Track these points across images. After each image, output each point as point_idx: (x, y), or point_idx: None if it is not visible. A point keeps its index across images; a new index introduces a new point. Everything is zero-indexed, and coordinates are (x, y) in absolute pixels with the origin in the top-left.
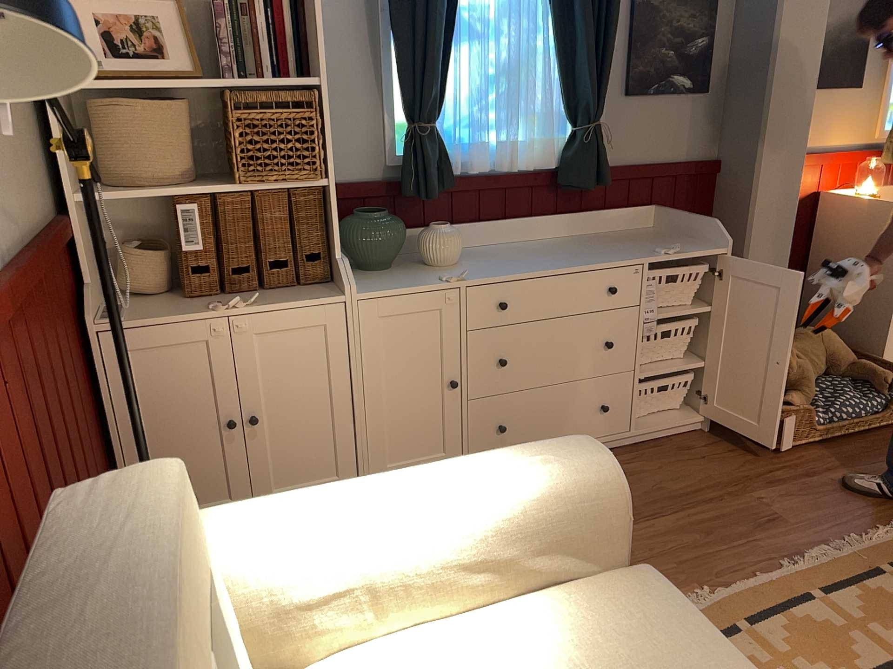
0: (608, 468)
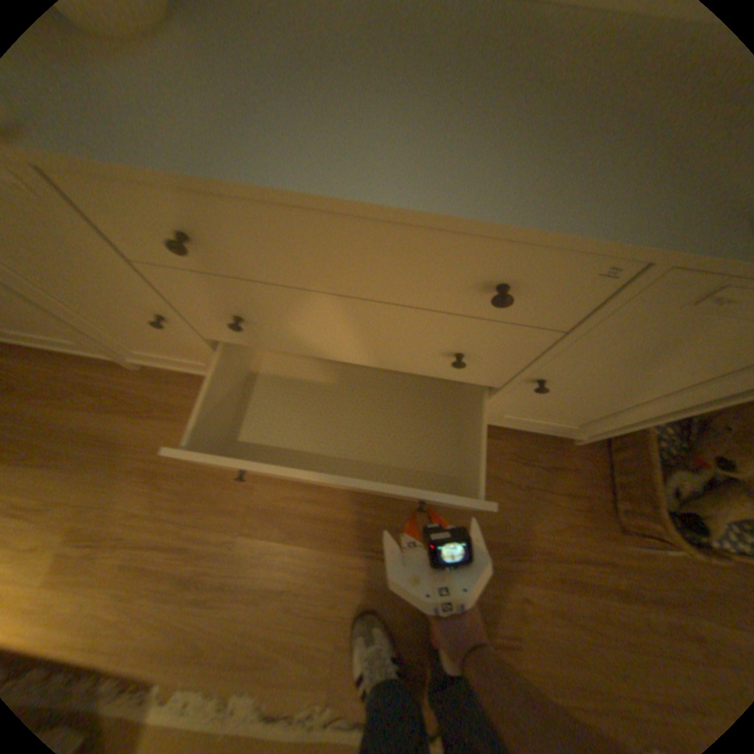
0: None
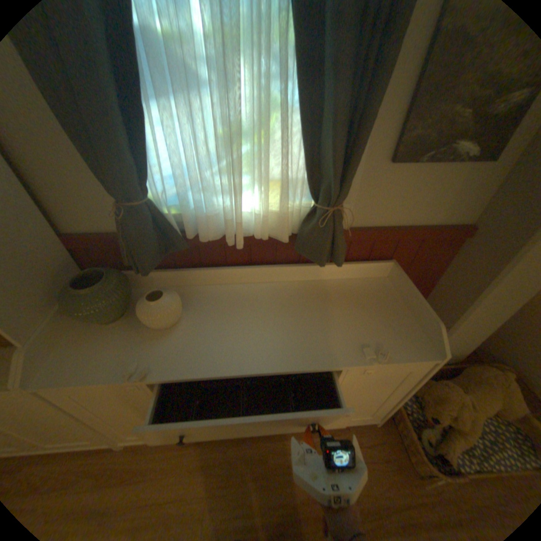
0: None
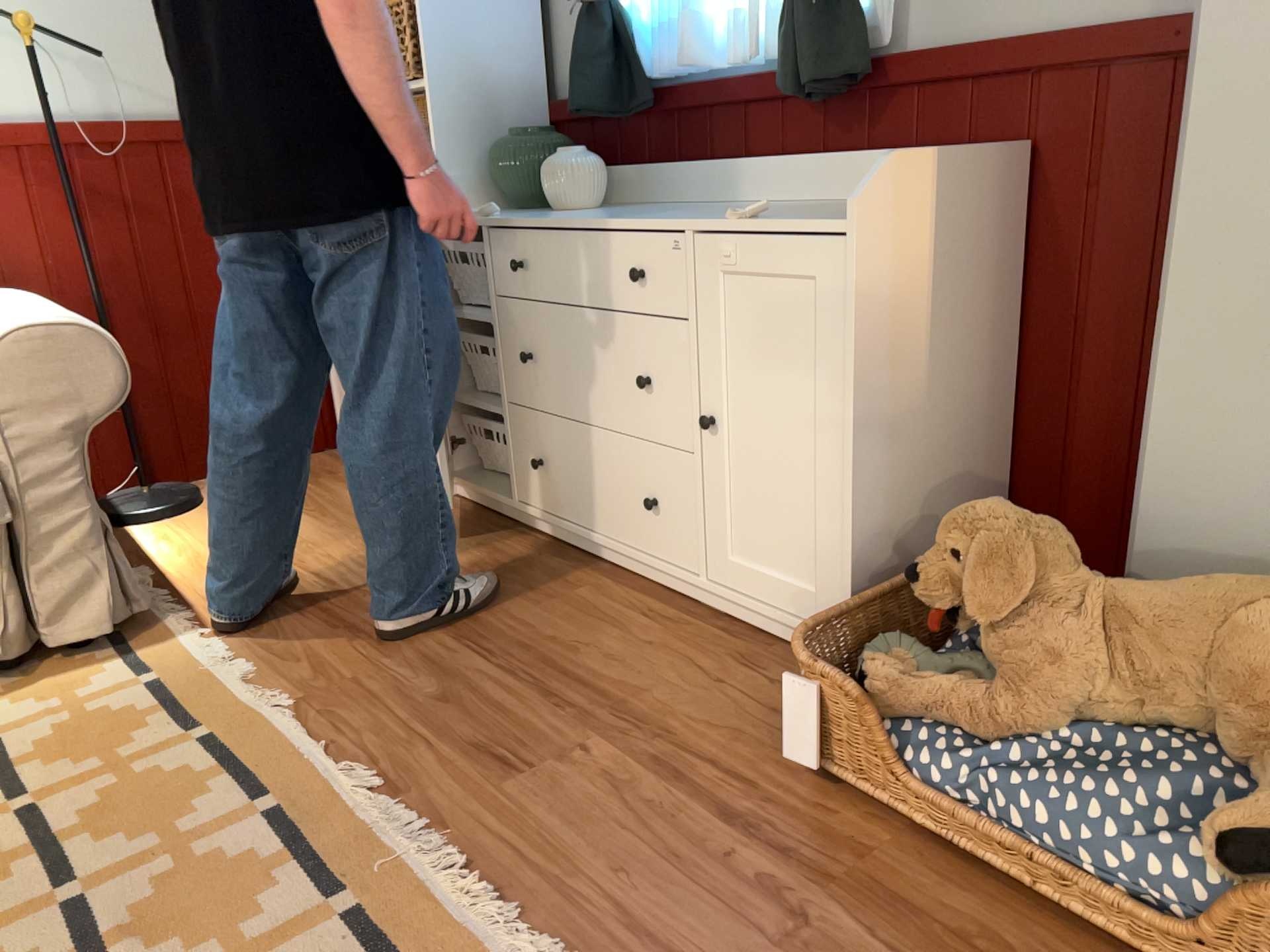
0: (8, 335)
